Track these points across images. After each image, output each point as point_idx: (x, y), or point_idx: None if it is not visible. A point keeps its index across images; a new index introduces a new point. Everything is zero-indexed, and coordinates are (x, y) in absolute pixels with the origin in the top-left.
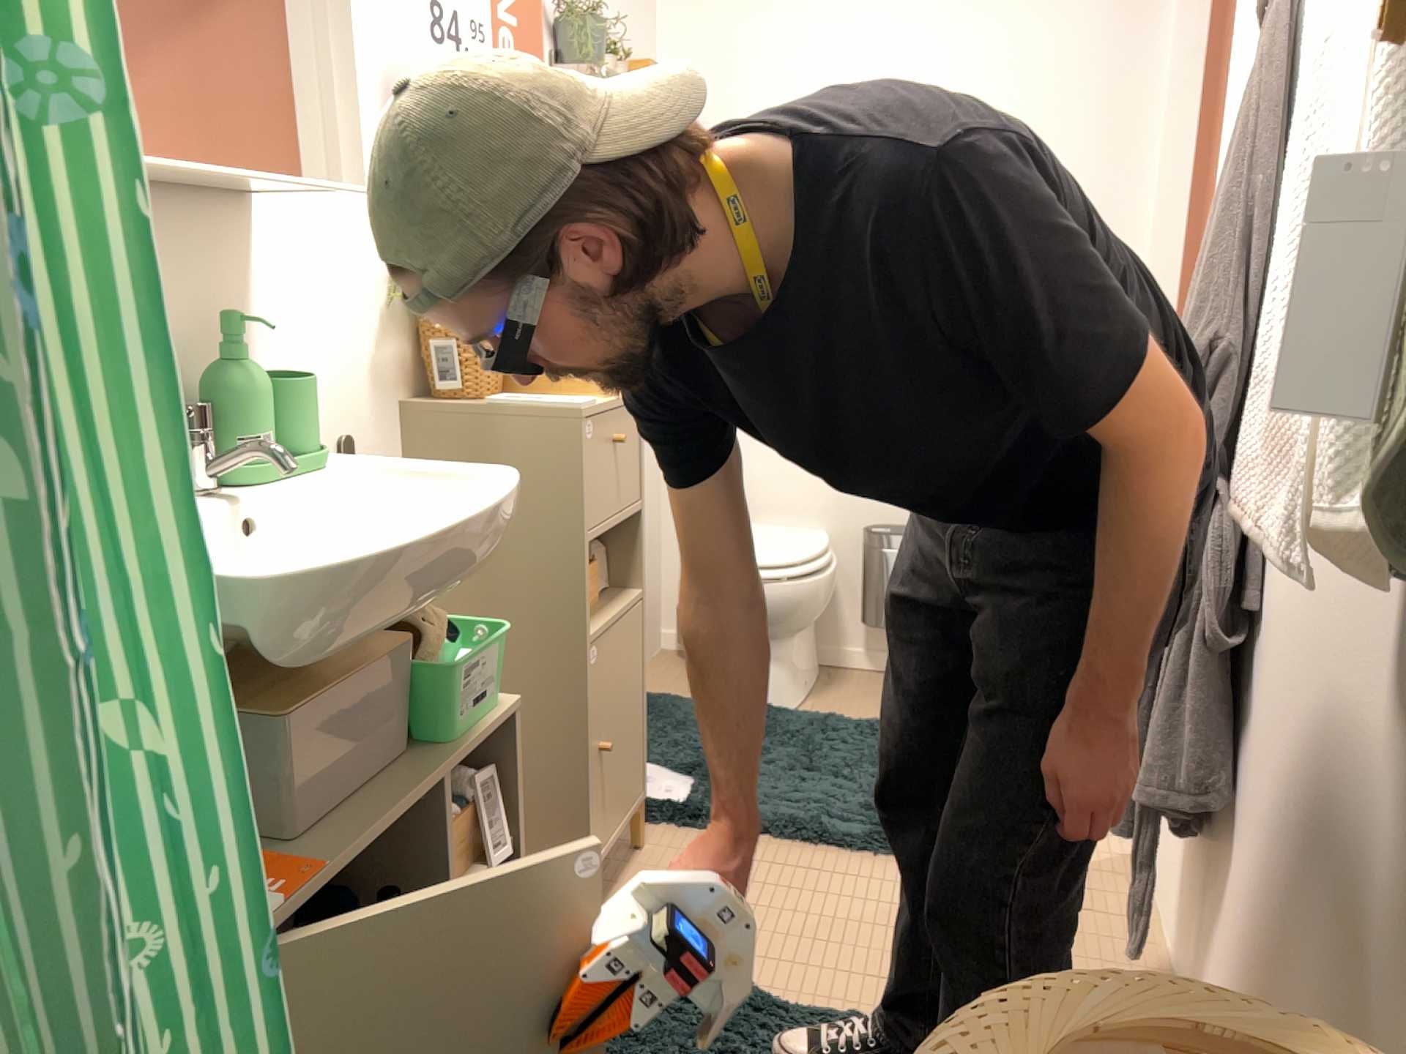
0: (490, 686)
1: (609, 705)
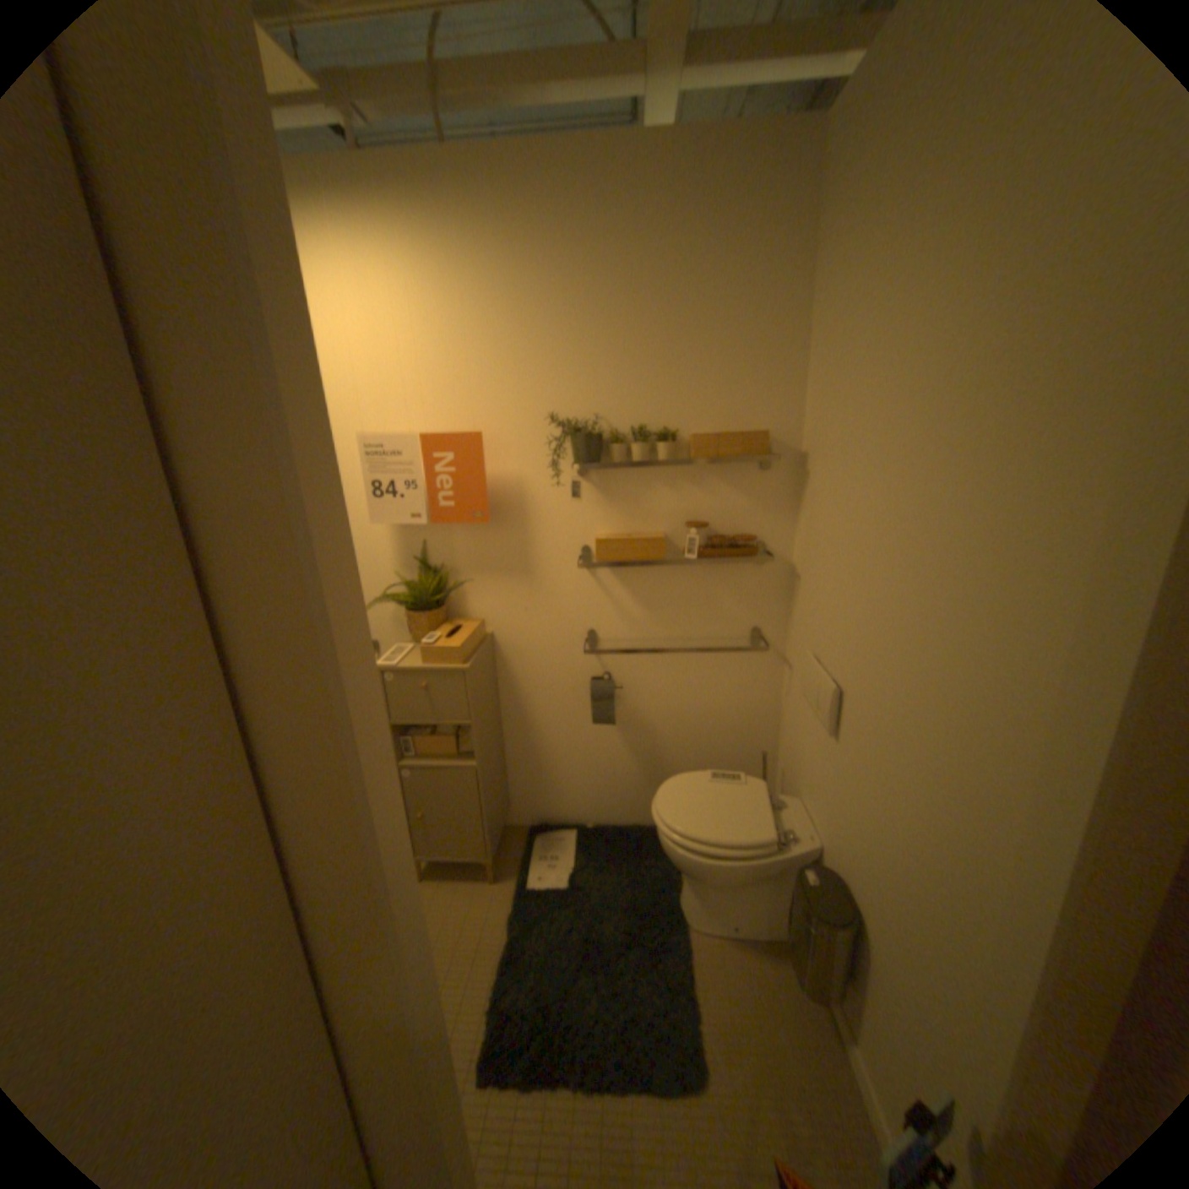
0: None
1: (424, 802)
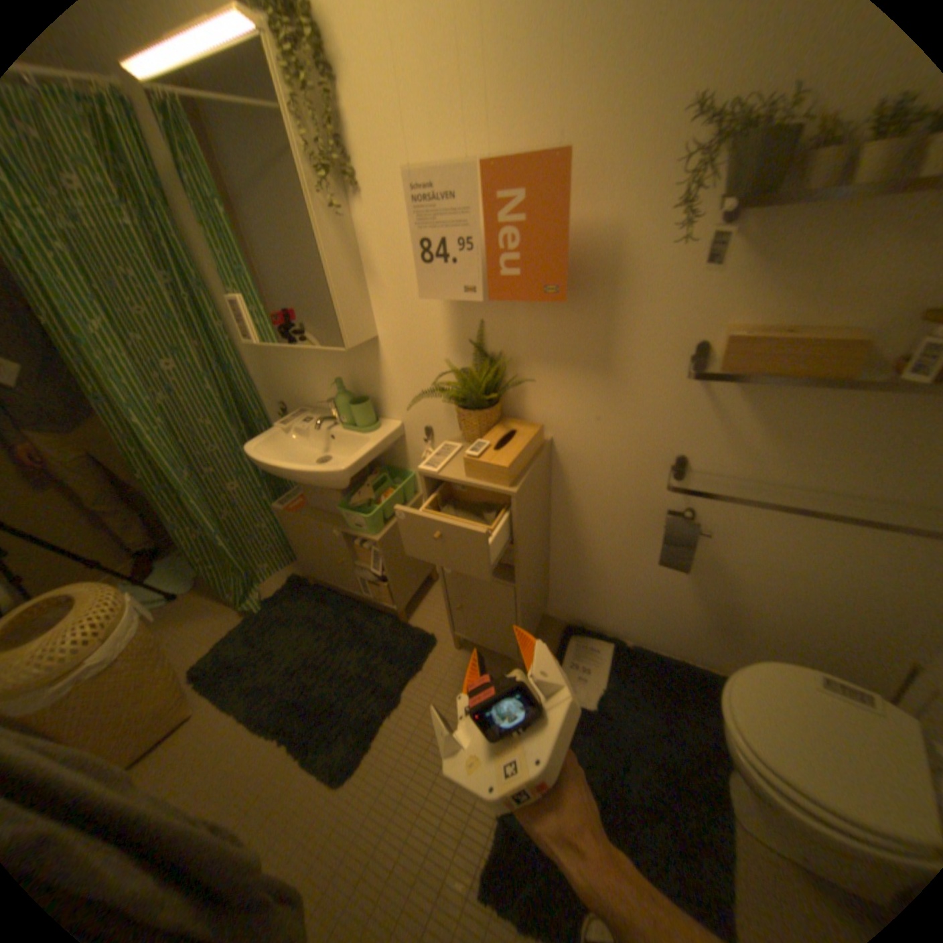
0: (362, 526)
1: (464, 596)
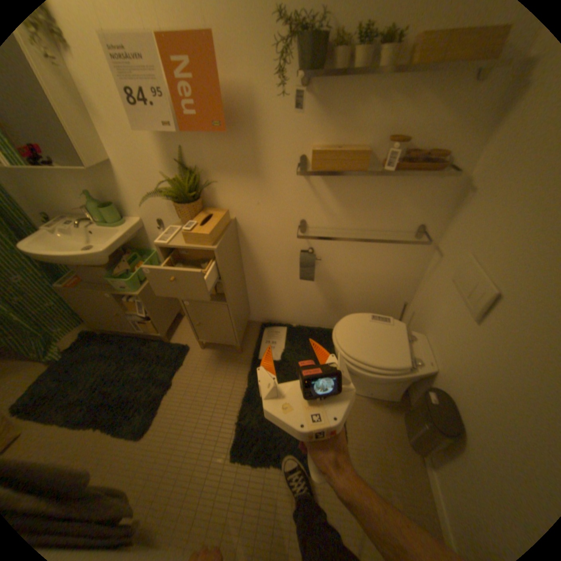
0: (125, 288)
1: (200, 317)
